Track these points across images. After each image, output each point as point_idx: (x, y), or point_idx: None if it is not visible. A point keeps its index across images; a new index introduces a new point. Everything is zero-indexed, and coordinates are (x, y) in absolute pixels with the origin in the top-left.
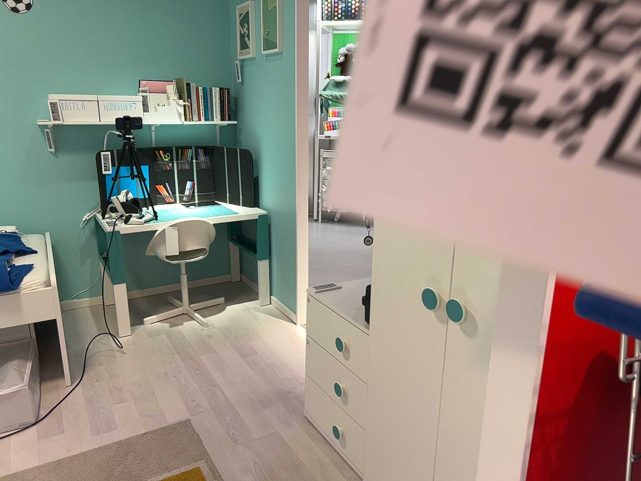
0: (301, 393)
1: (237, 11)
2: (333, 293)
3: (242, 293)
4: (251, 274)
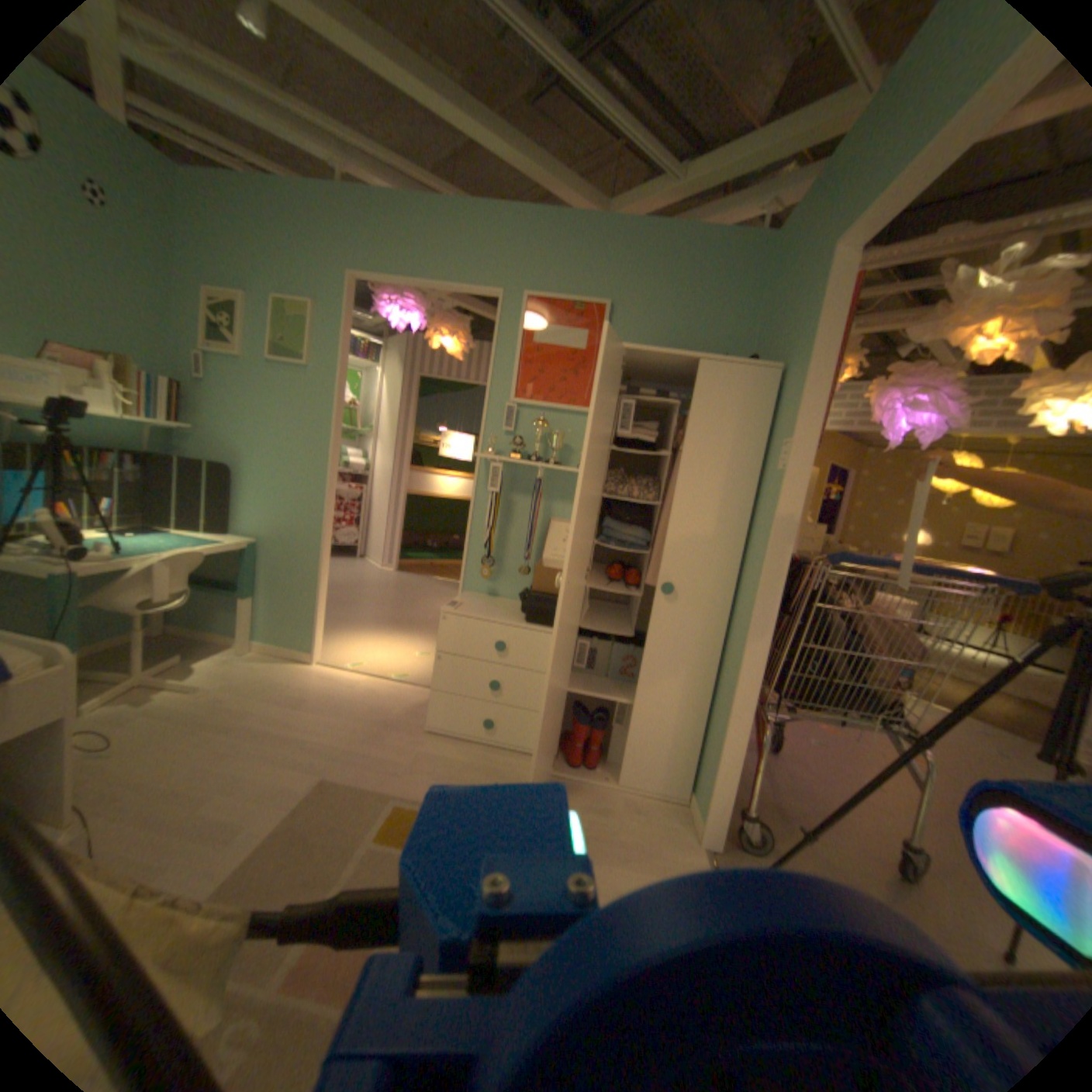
0: (396, 718)
1: (201, 293)
2: (463, 609)
3: (188, 649)
4: (193, 623)
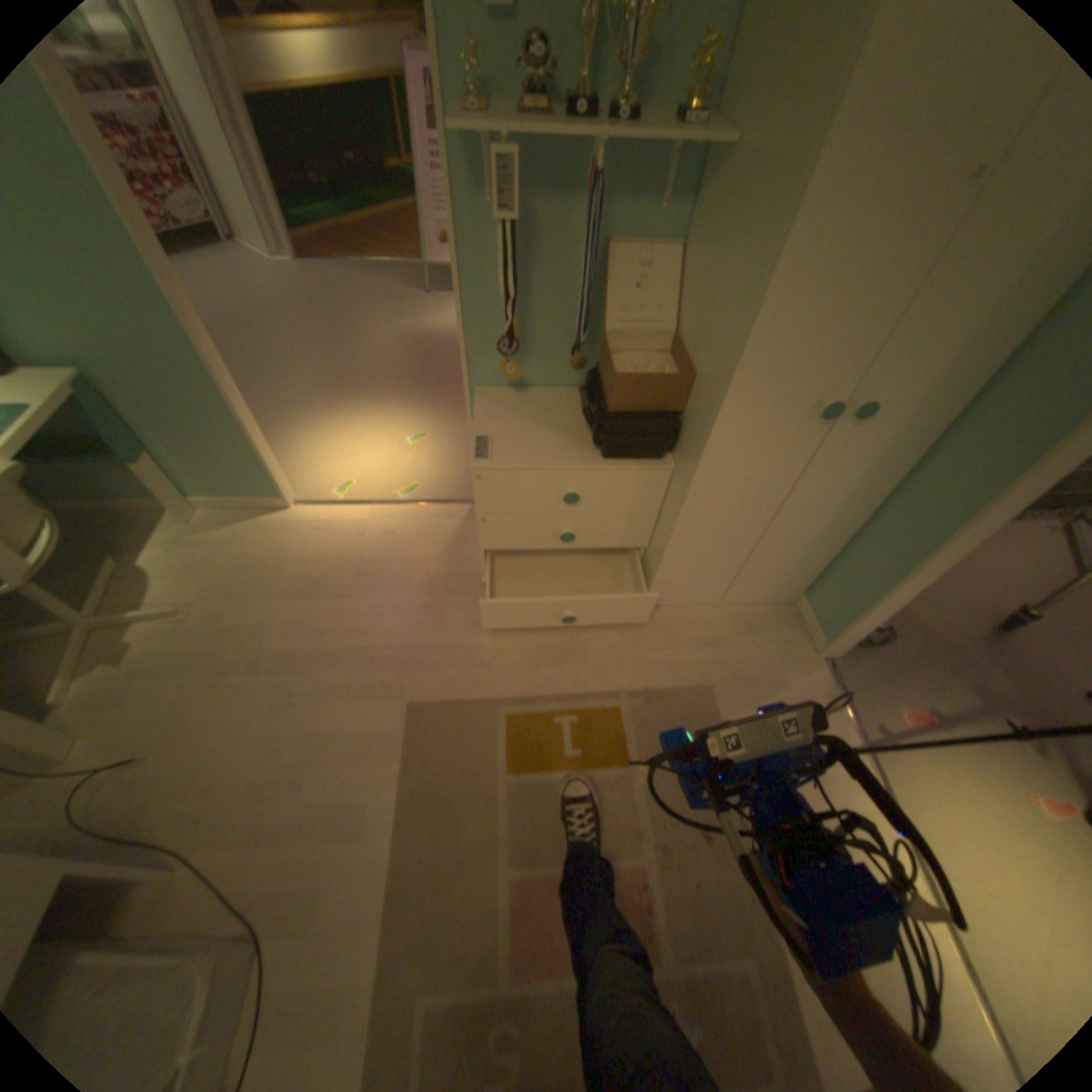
0: (440, 568)
1: None
2: (502, 448)
3: (109, 526)
4: (84, 489)
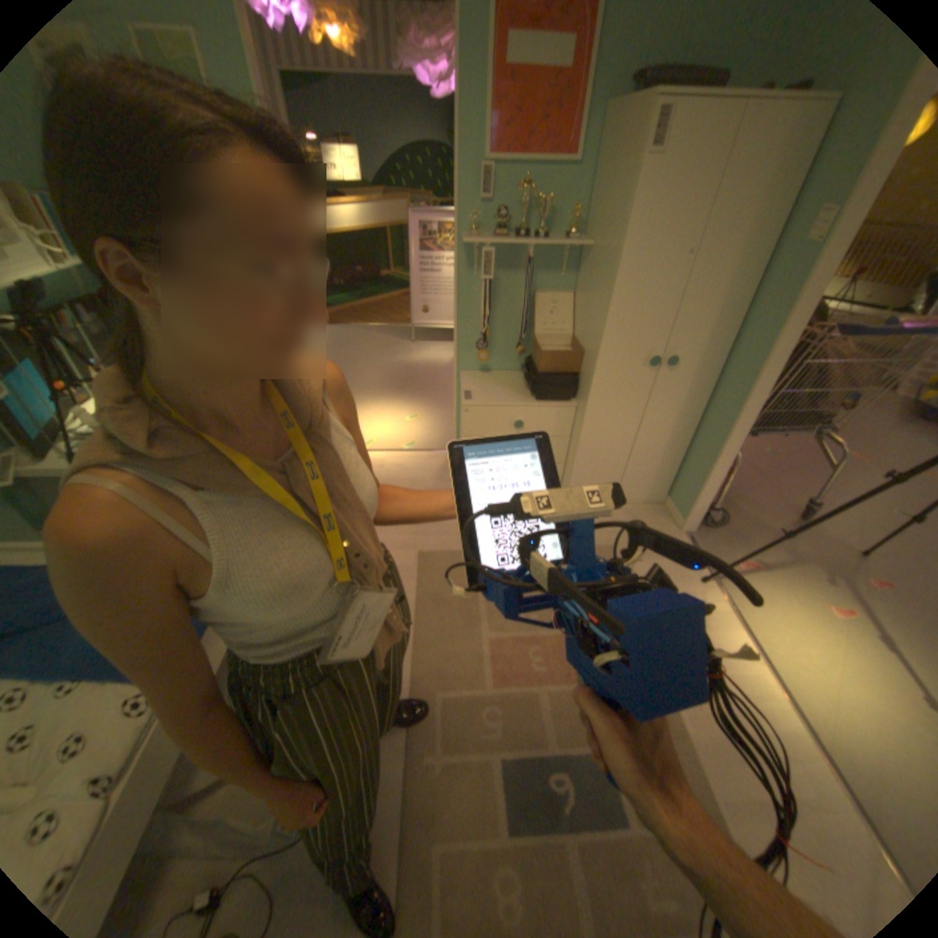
0: (433, 484)
1: None
2: (478, 397)
3: None
4: None
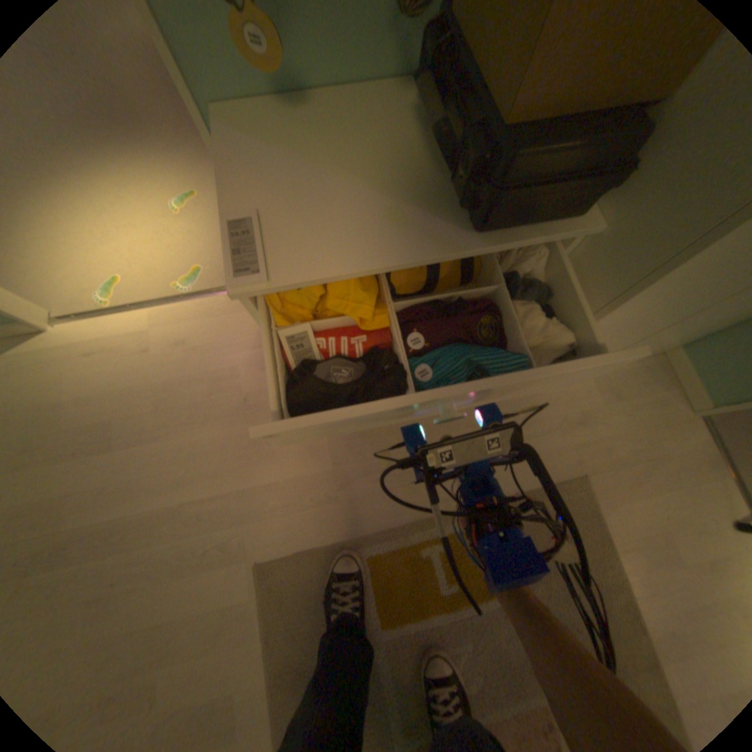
0: (253, 381)
1: None
2: (285, 240)
3: None
4: None
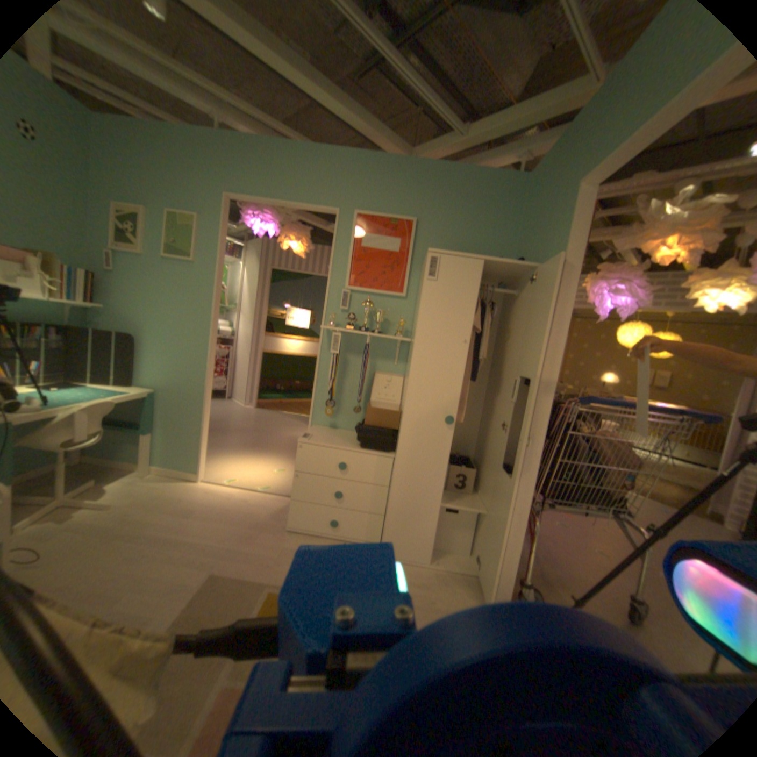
0: (263, 522)
1: (111, 206)
2: (314, 439)
3: (100, 473)
4: (104, 453)
